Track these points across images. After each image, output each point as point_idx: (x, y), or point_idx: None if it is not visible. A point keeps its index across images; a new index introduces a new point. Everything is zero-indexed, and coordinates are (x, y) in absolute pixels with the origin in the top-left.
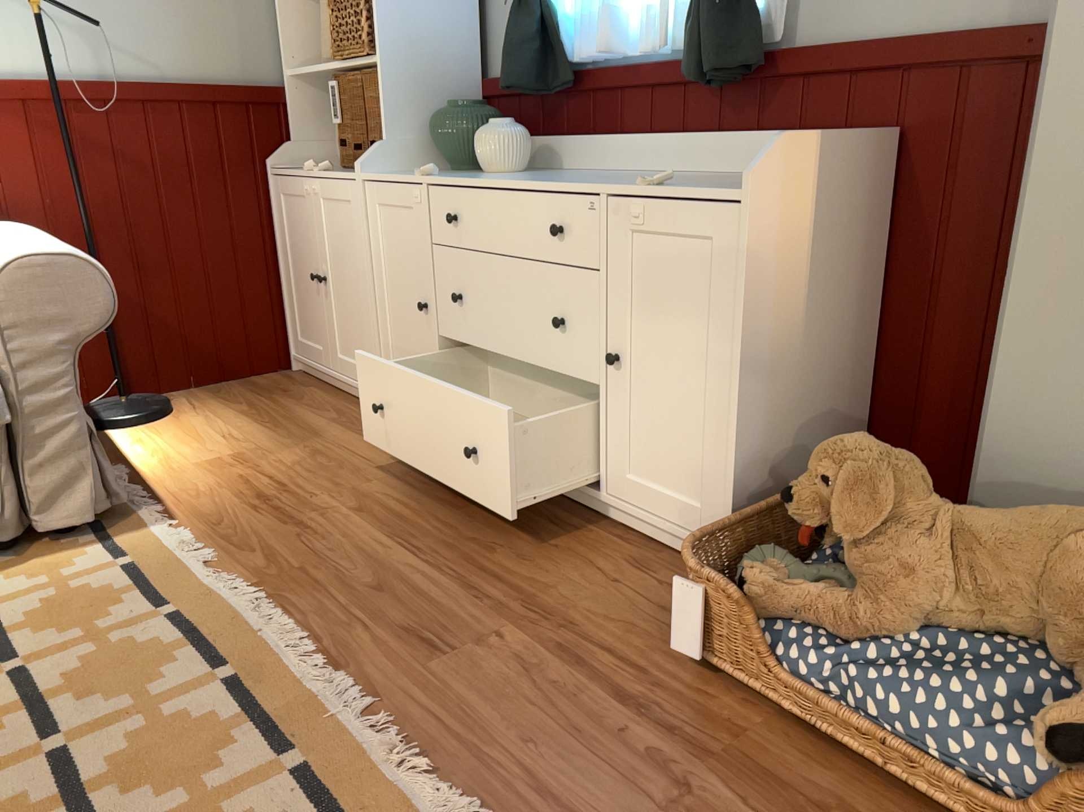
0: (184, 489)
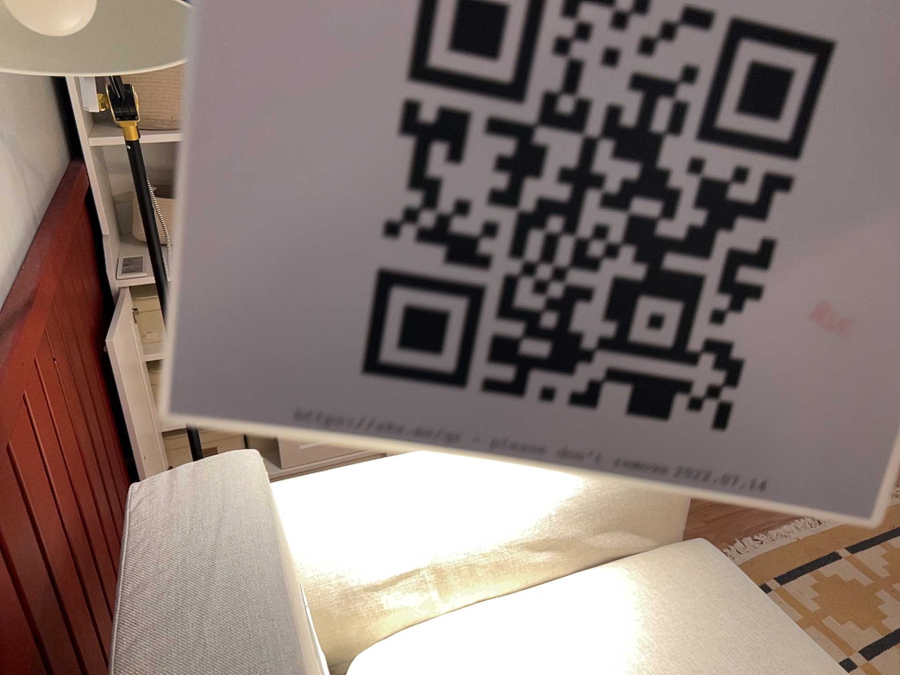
0: None
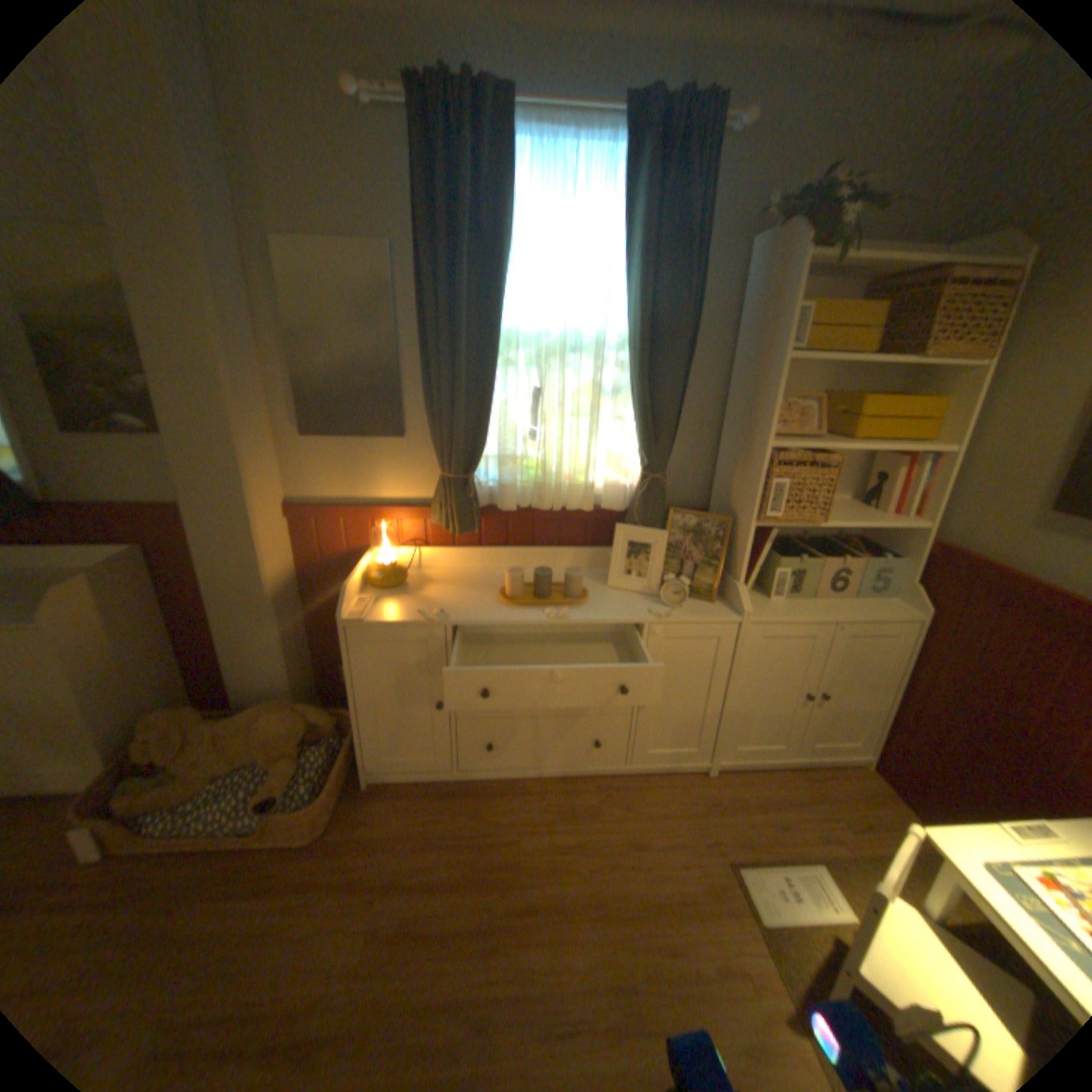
0: None
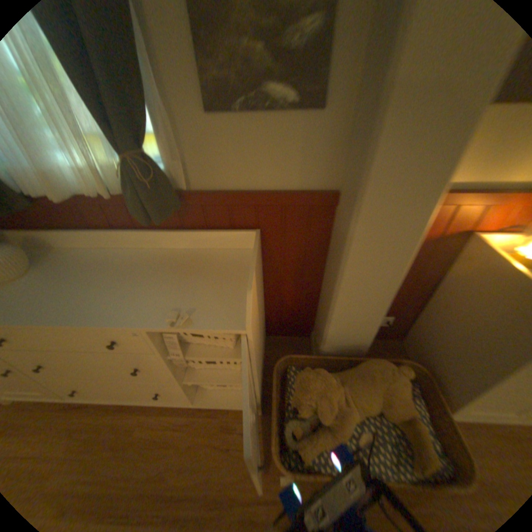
0: None
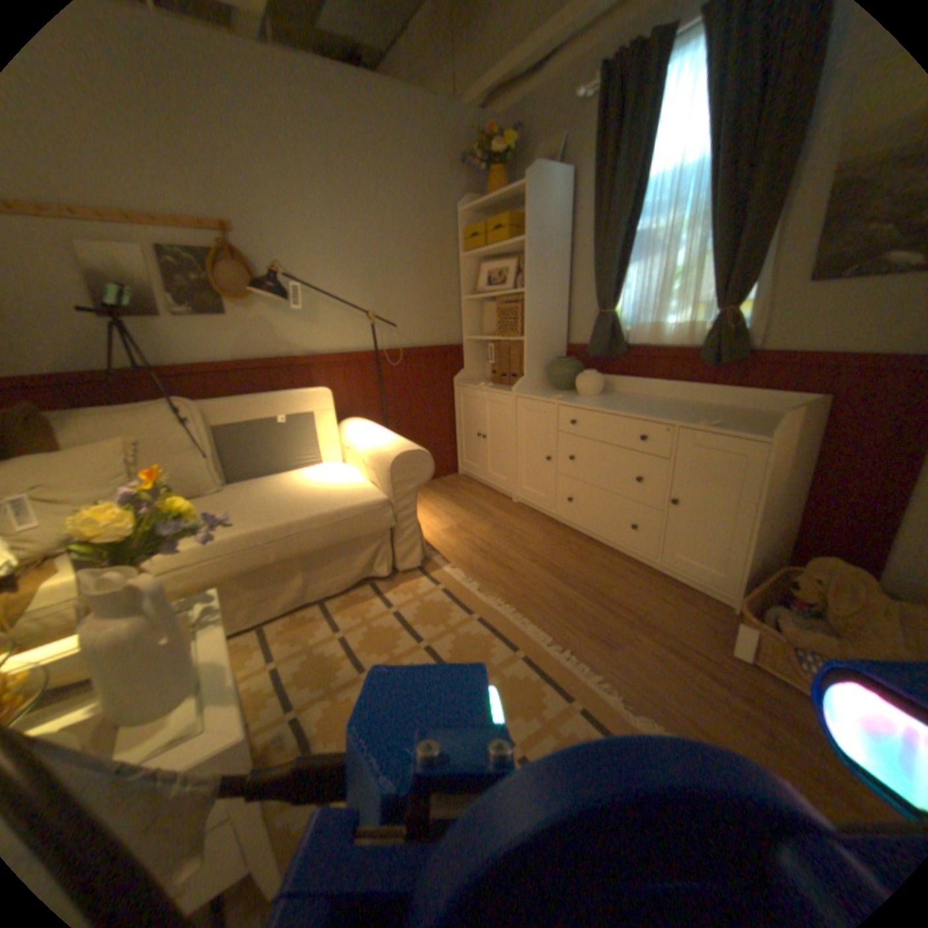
0: (444, 544)
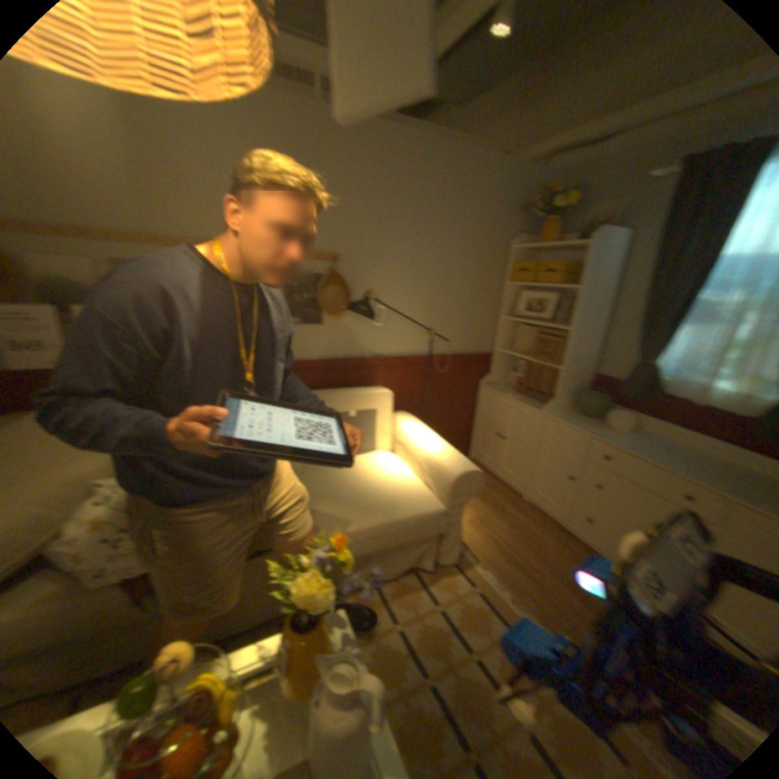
0: (472, 540)
